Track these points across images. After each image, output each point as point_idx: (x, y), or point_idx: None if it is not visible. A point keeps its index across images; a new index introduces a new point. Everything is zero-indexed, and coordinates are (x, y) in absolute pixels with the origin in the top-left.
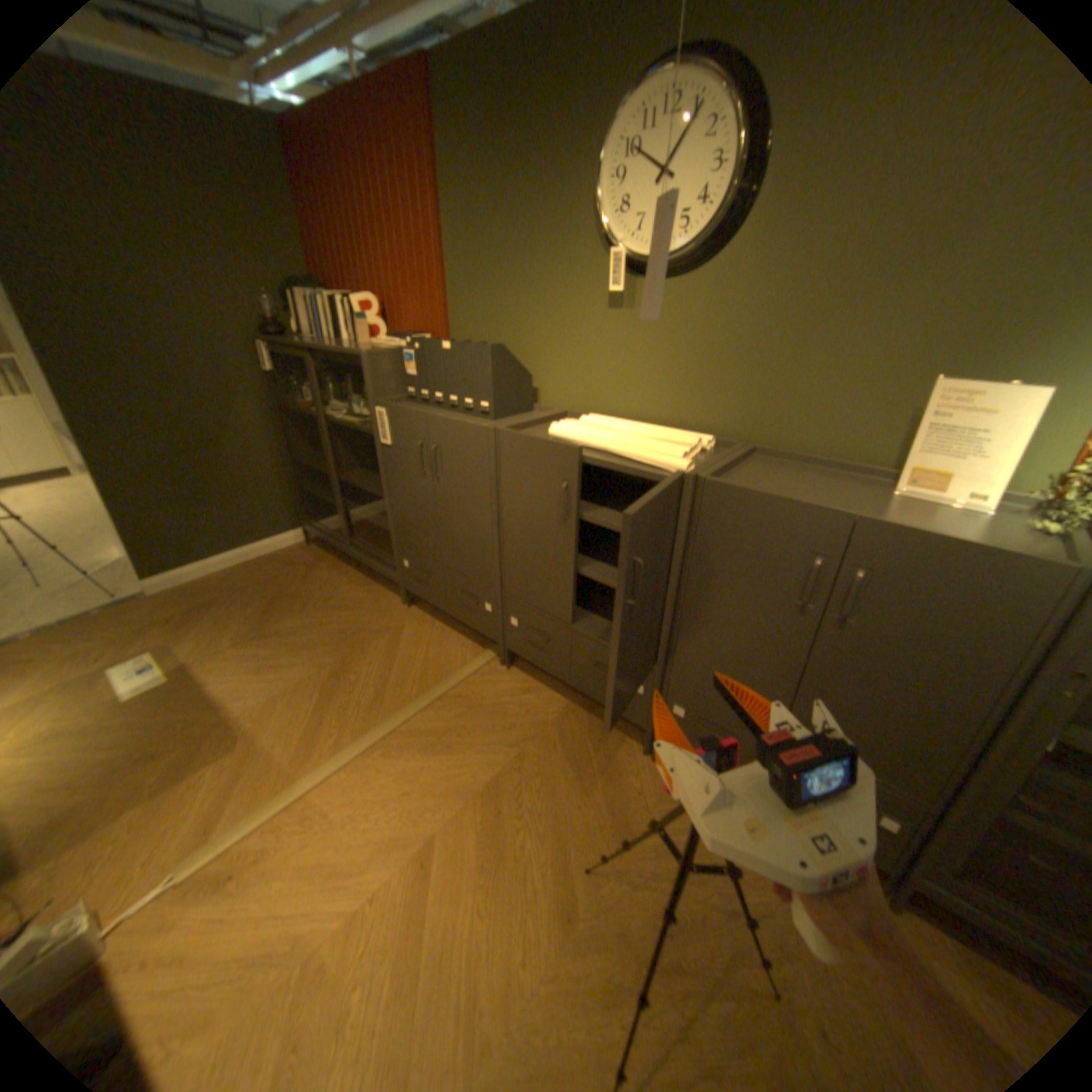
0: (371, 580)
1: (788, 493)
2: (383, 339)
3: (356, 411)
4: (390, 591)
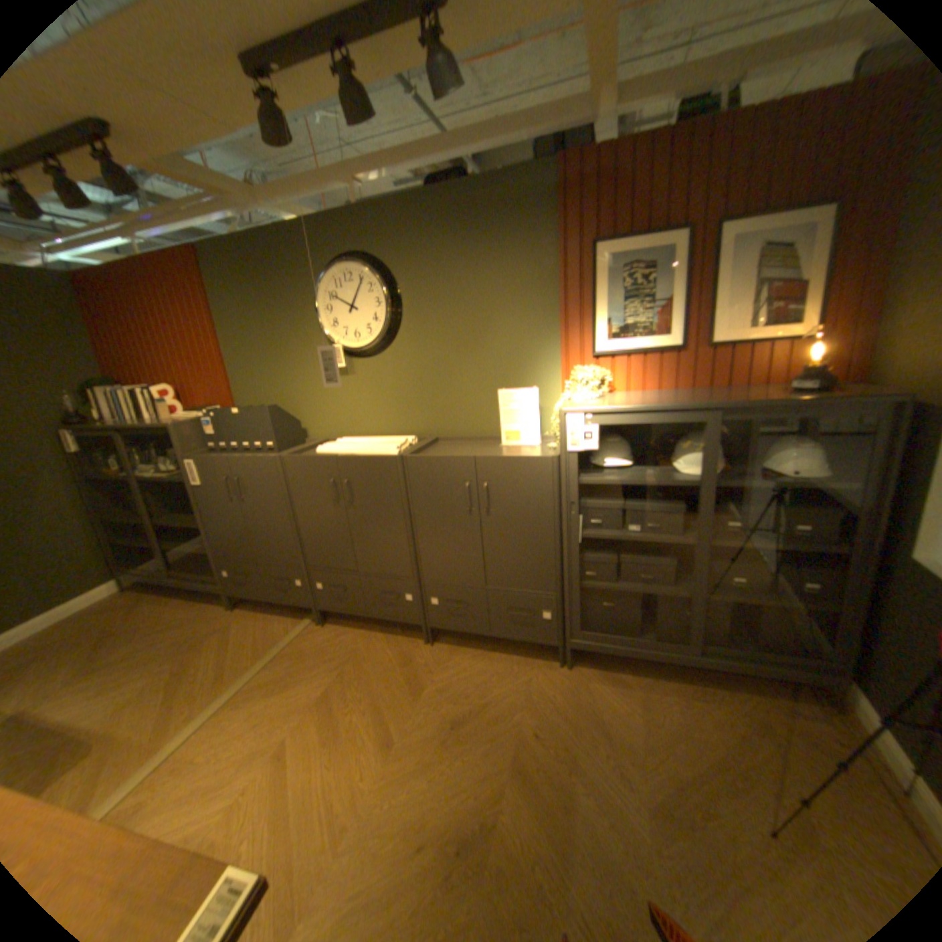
0: (191, 603)
1: (445, 455)
2: (180, 414)
3: (161, 469)
4: (211, 606)
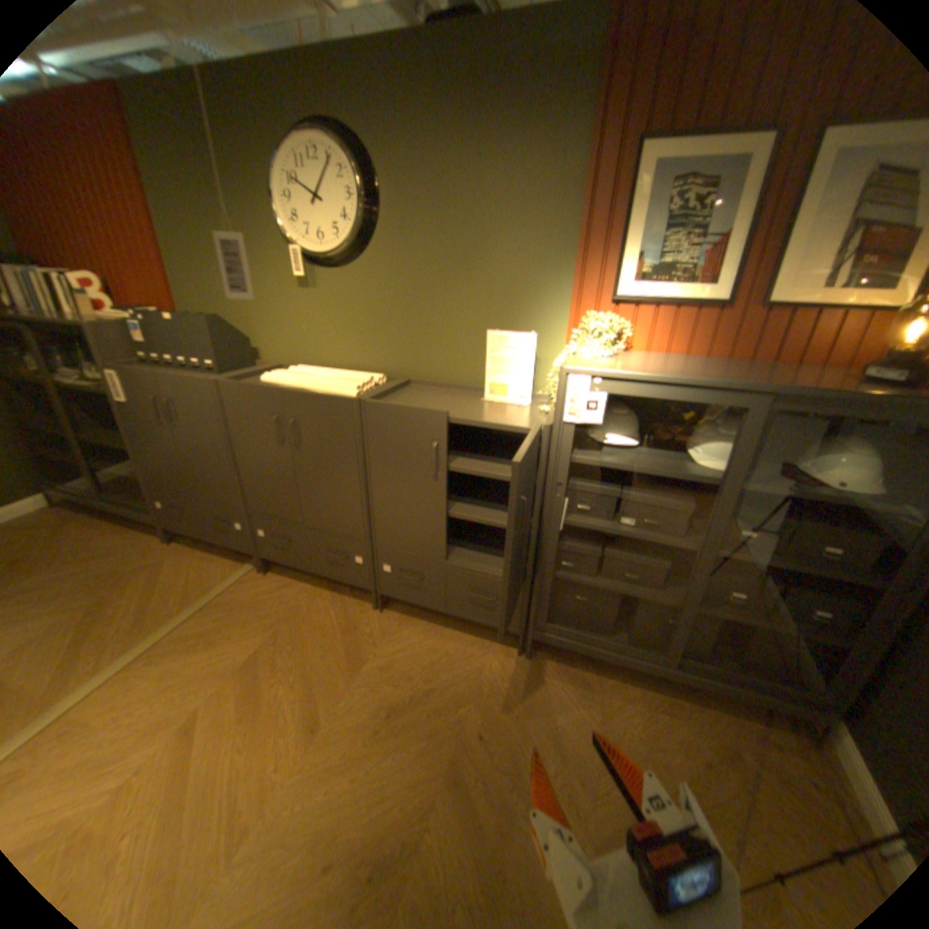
0: (125, 530)
1: (412, 405)
2: (105, 312)
3: (86, 376)
4: (146, 536)
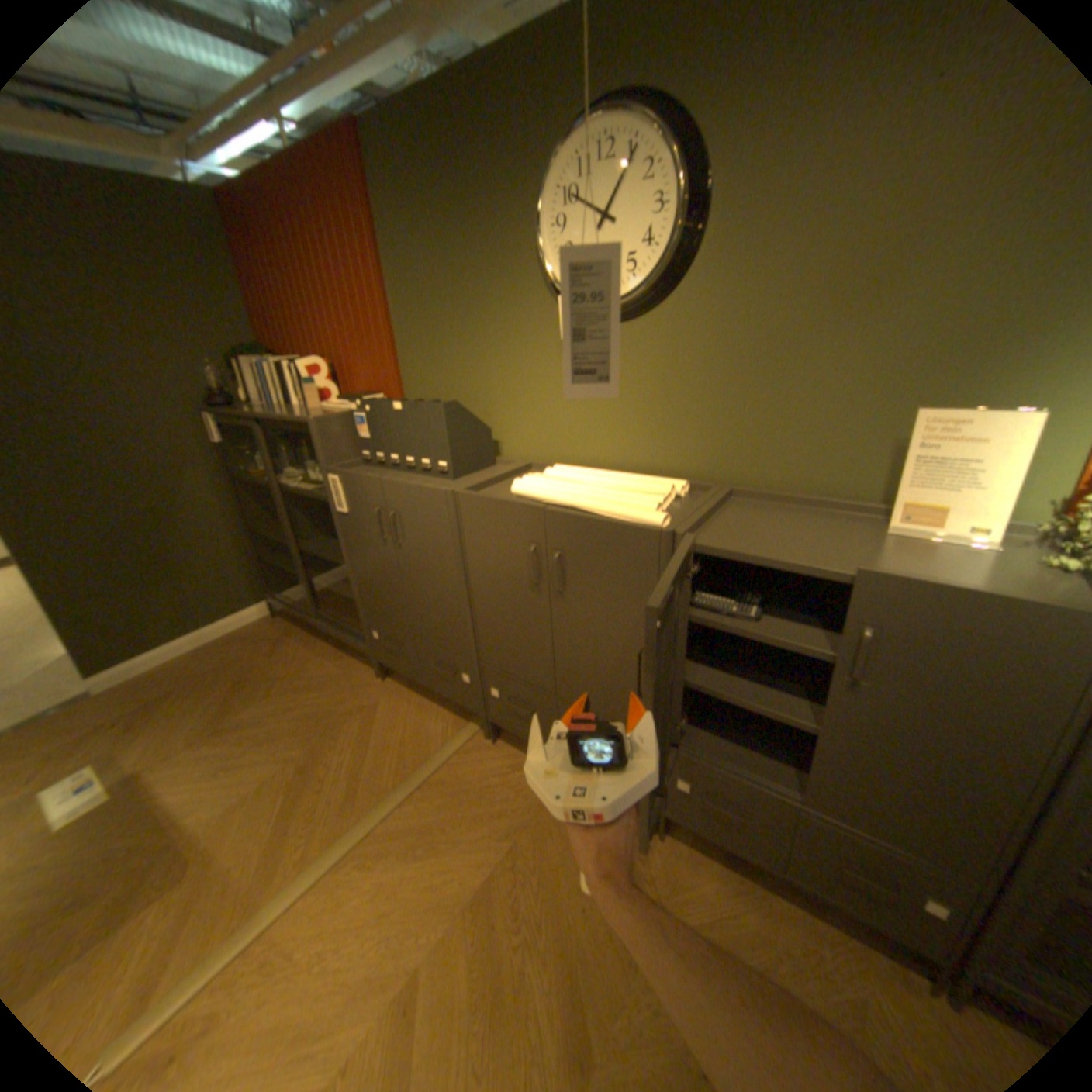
0: (341, 652)
1: (773, 547)
2: (333, 402)
3: (311, 477)
4: (361, 663)
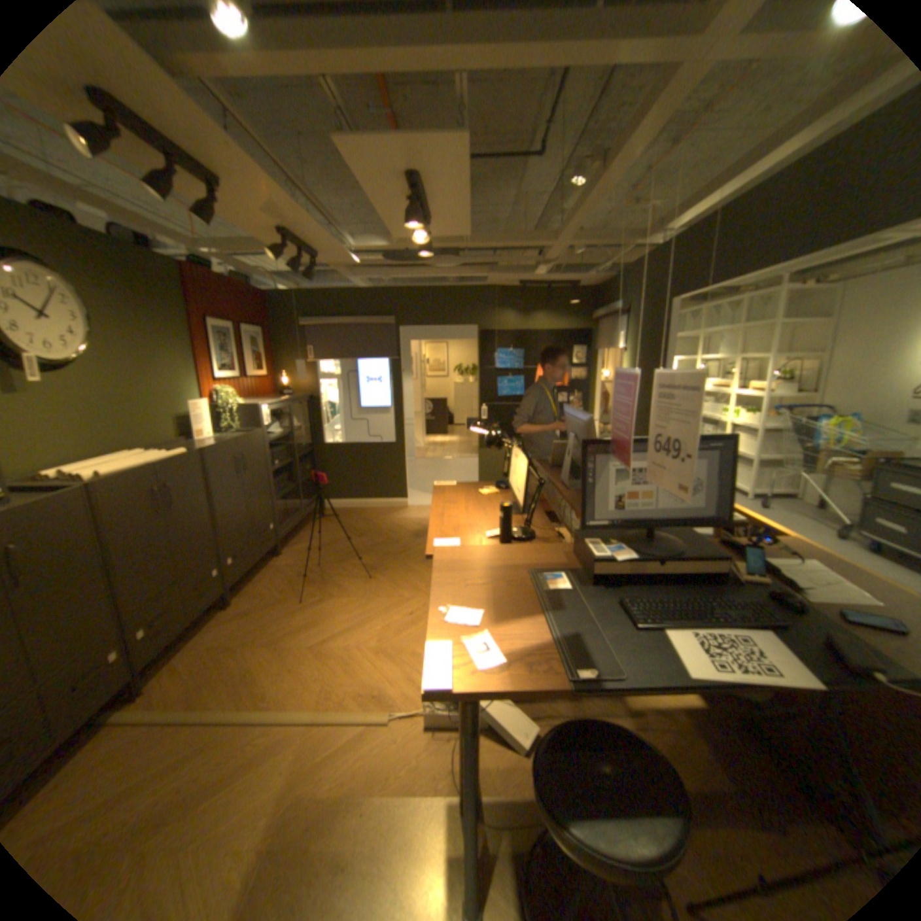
0: None
1: (219, 442)
2: None
3: None
4: None
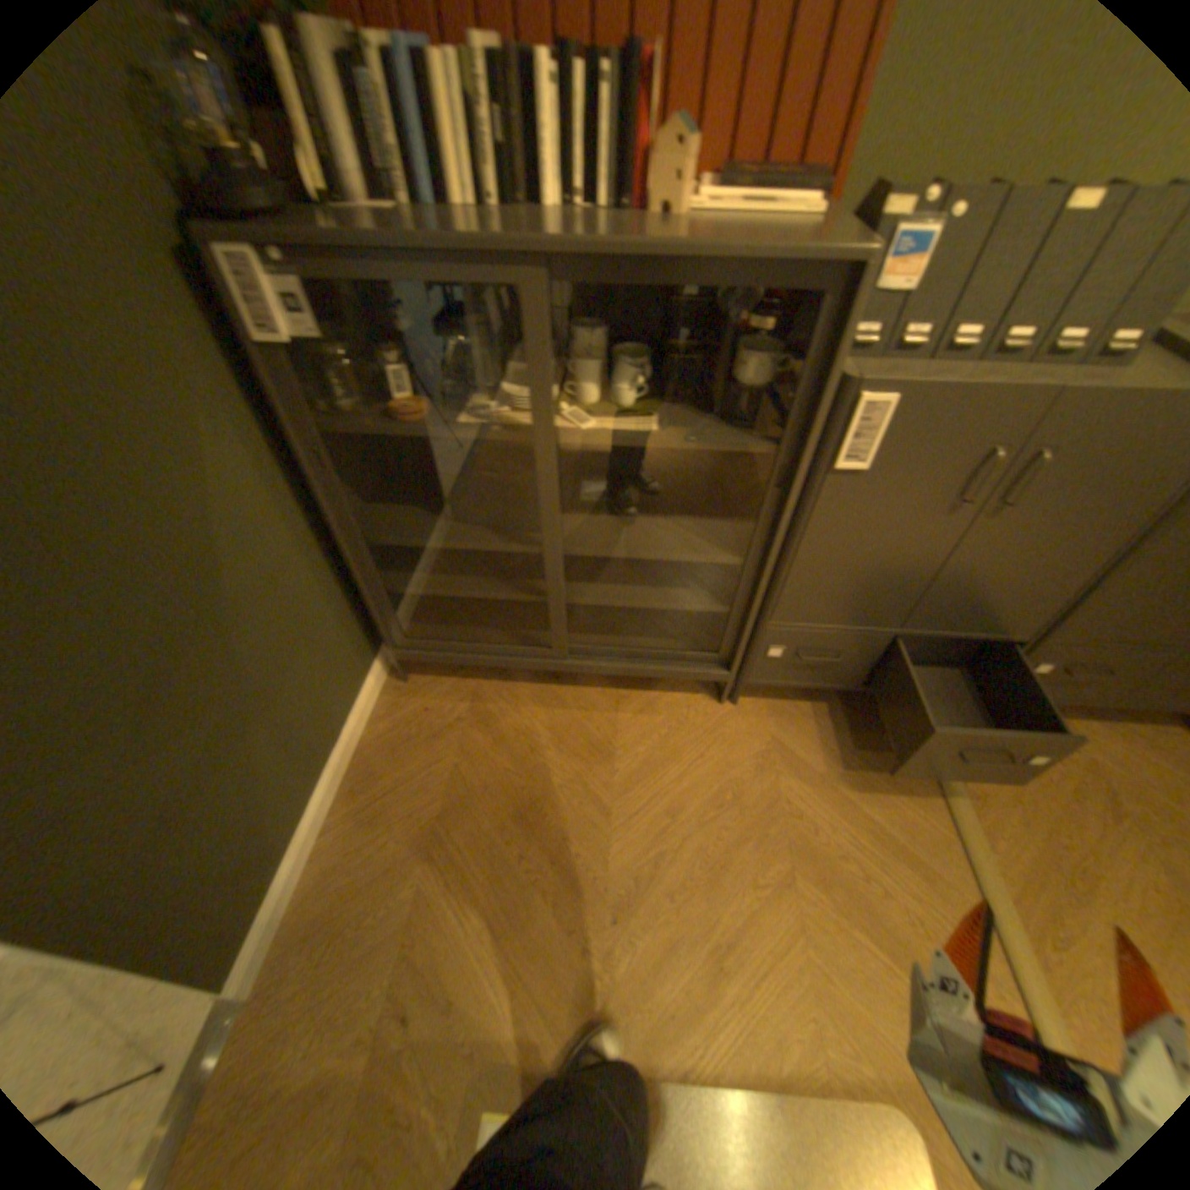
0: (611, 690)
1: None
2: (702, 193)
3: (582, 398)
4: (667, 693)
